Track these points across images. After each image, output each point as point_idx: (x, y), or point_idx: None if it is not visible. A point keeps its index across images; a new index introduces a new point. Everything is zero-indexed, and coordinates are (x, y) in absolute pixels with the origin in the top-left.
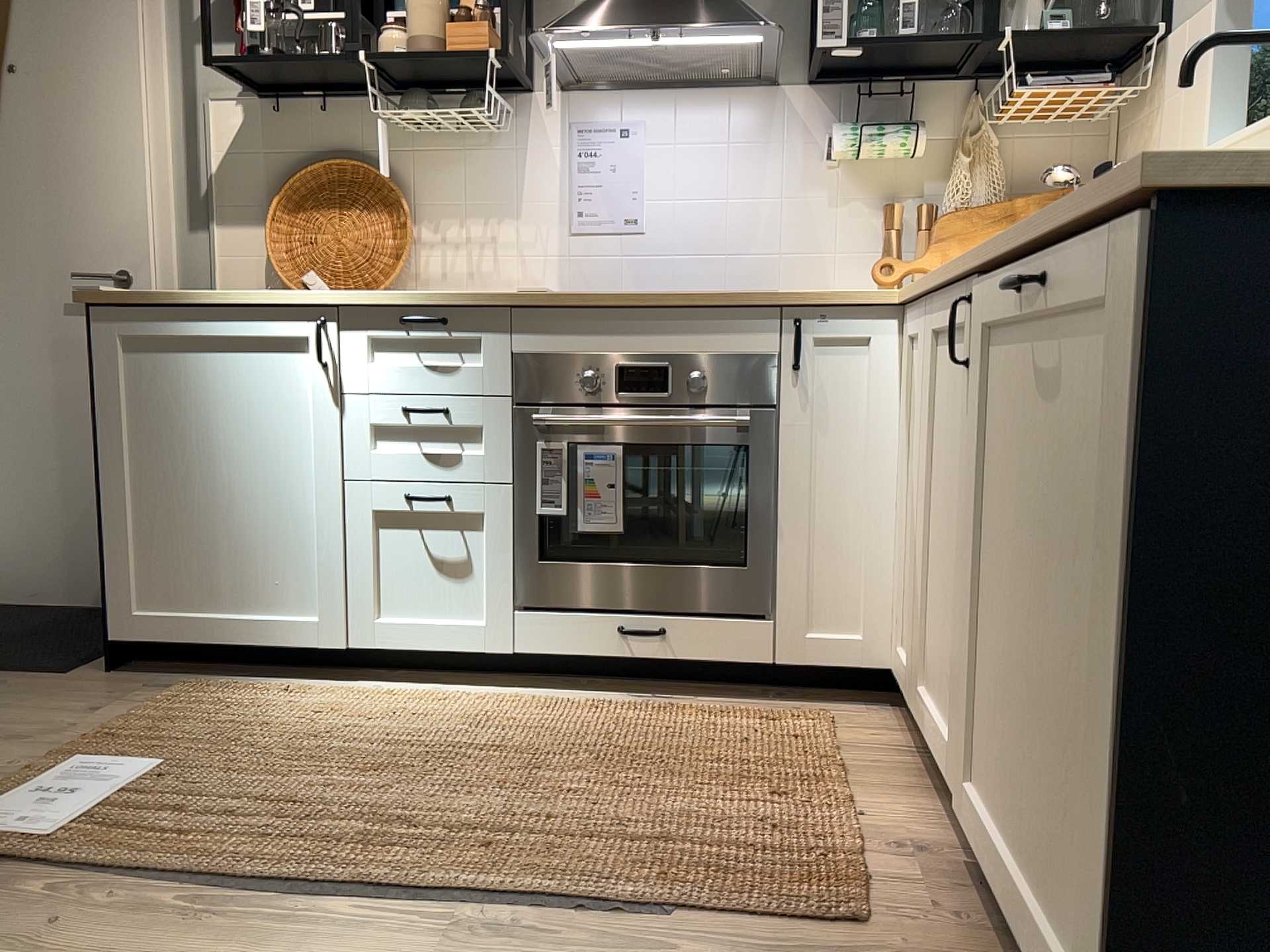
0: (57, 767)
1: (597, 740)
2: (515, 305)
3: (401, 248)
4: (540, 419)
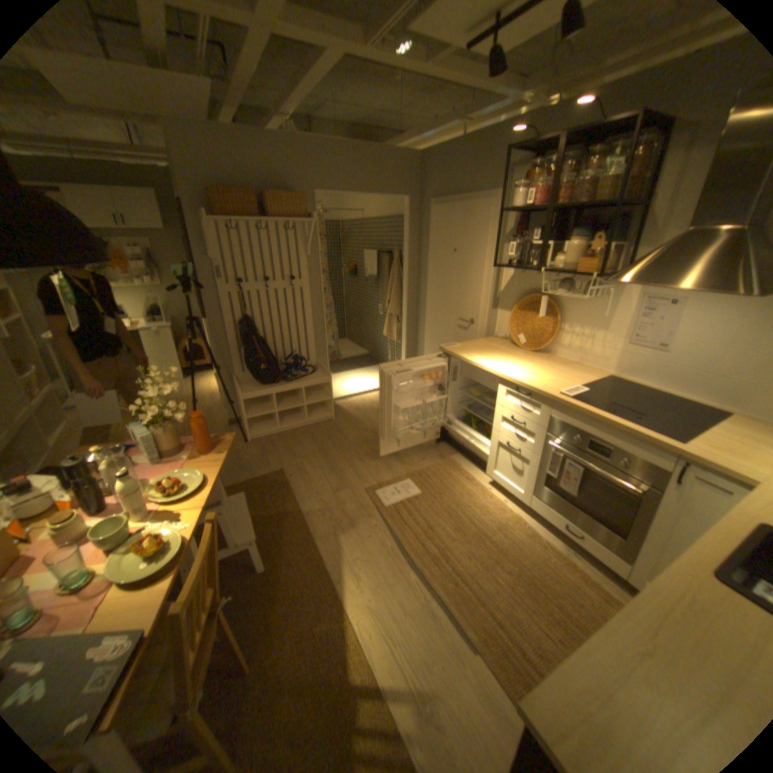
0: (402, 479)
1: (529, 561)
2: (555, 400)
3: (554, 332)
4: (552, 444)
